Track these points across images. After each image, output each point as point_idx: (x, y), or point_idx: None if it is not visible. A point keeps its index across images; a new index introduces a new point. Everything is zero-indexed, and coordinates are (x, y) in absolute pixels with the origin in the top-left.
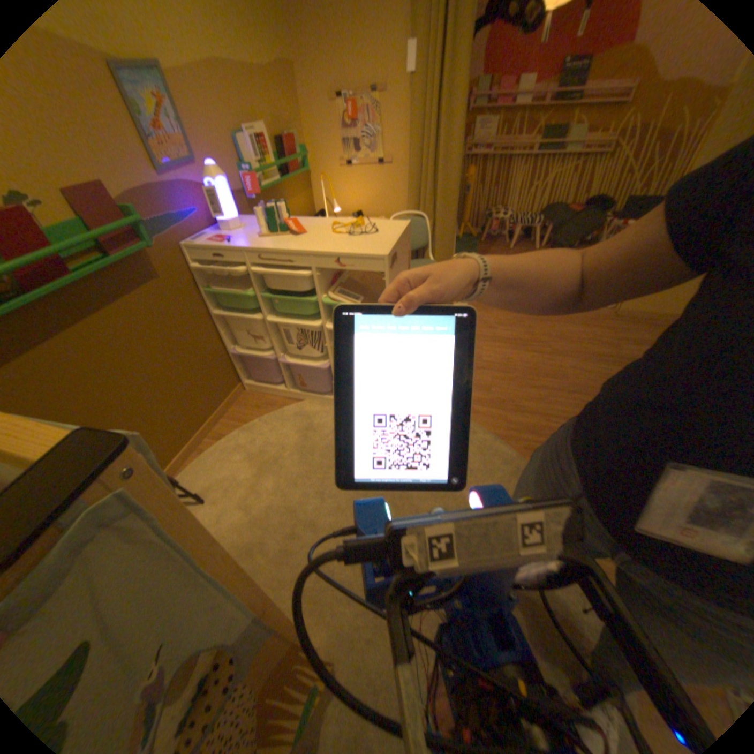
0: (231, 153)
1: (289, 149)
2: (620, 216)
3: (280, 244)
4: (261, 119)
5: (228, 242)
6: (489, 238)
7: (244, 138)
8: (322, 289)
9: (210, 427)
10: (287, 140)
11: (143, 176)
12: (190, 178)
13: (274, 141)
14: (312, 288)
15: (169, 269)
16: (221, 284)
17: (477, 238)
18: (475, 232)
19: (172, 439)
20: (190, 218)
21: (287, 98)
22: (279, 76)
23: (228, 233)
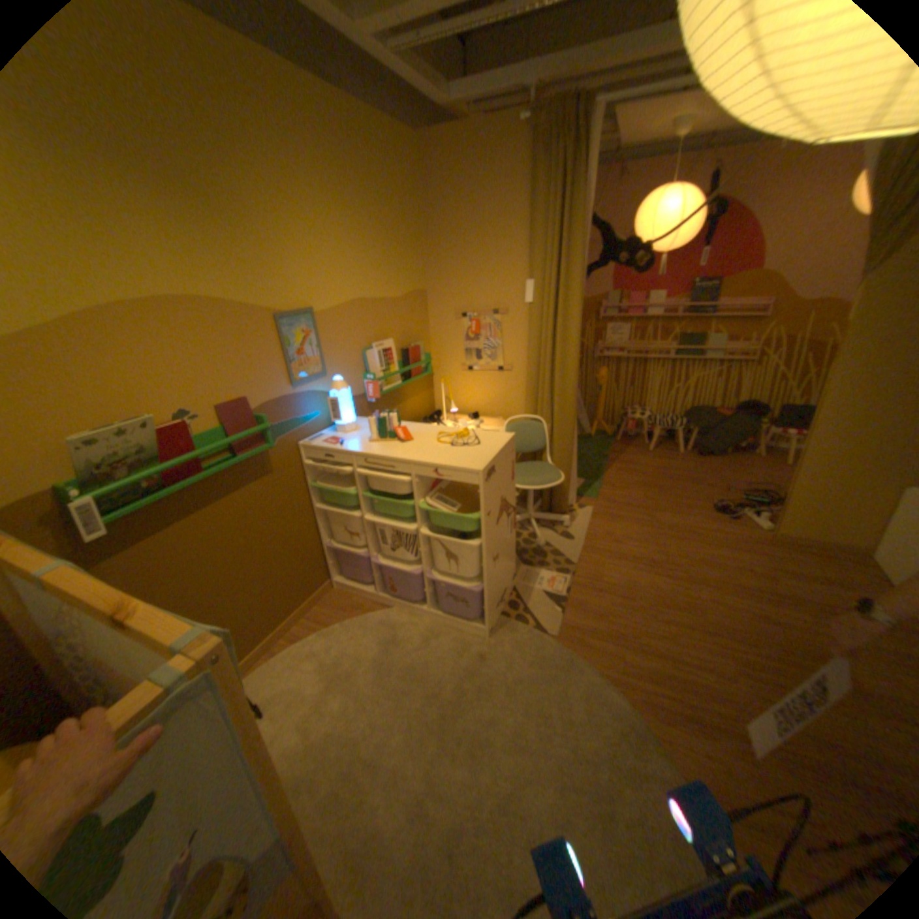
0: (359, 366)
1: (413, 359)
2: (778, 423)
3: (385, 451)
4: (391, 337)
5: (340, 445)
6: (626, 436)
7: (372, 354)
8: (419, 494)
9: (288, 628)
10: (412, 351)
11: (279, 391)
12: (319, 389)
13: (400, 353)
14: (411, 492)
15: (283, 466)
16: (328, 480)
17: (613, 436)
18: (610, 429)
19: (247, 636)
20: (311, 422)
21: (418, 317)
22: (412, 303)
23: (342, 436)
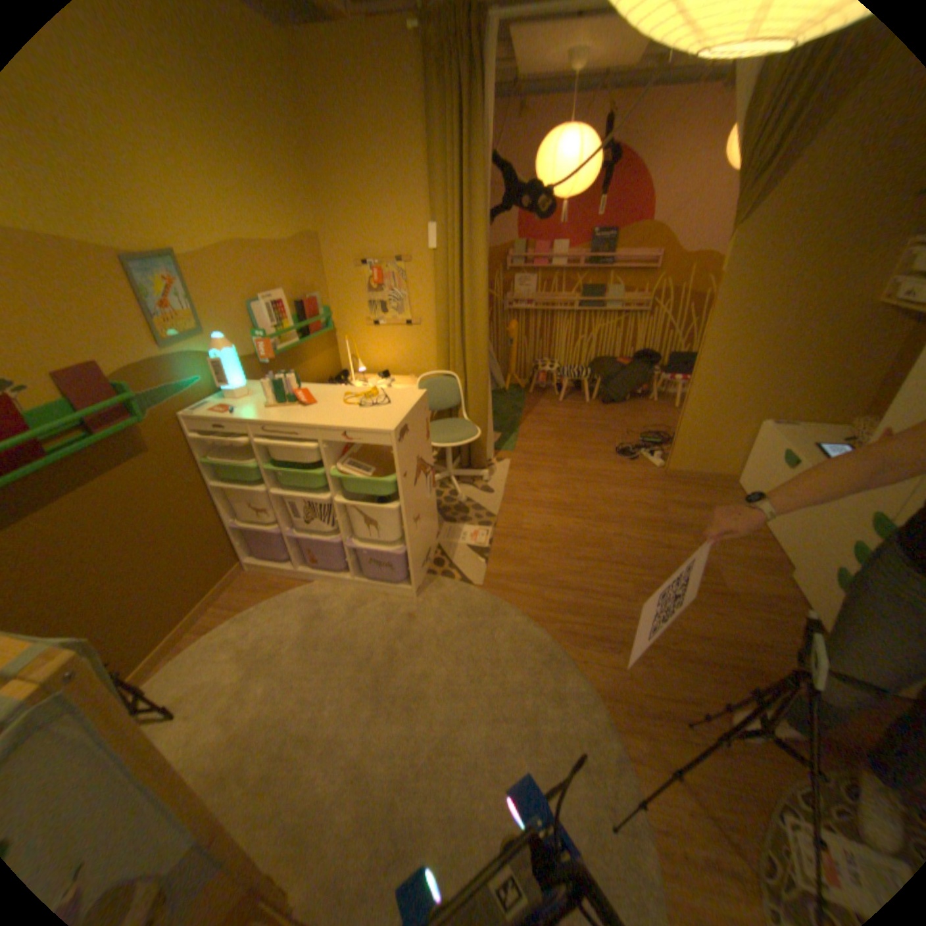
0: (245, 321)
1: (310, 312)
2: (667, 371)
3: (286, 416)
4: (281, 287)
5: (231, 413)
6: (538, 389)
7: (260, 307)
8: (330, 460)
9: (195, 619)
10: (309, 304)
11: (143, 353)
12: (196, 349)
13: (295, 305)
14: (321, 459)
15: (162, 441)
16: (222, 453)
17: (526, 390)
18: (523, 383)
19: (143, 636)
20: (192, 388)
21: (312, 265)
22: (303, 247)
23: (232, 403)
